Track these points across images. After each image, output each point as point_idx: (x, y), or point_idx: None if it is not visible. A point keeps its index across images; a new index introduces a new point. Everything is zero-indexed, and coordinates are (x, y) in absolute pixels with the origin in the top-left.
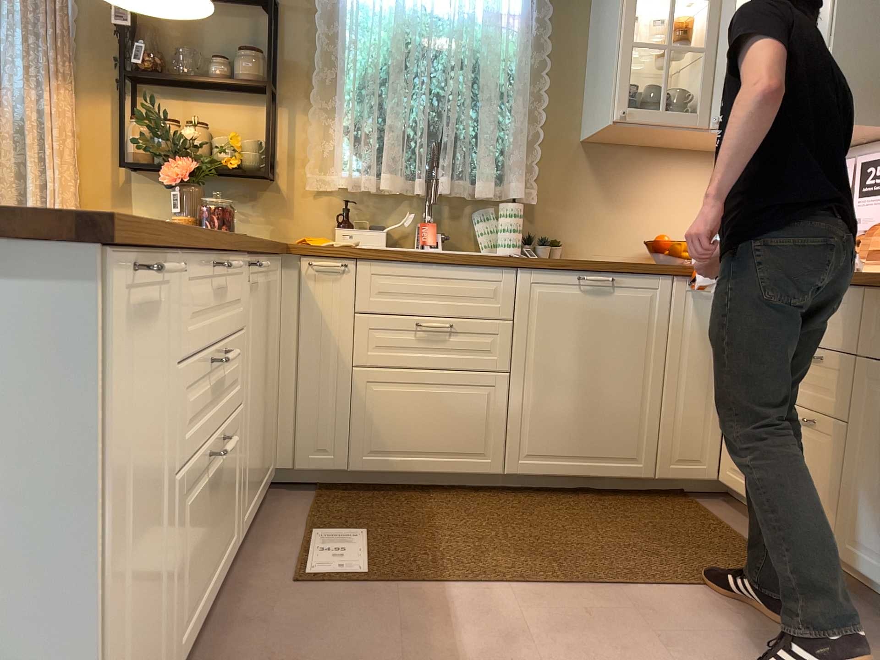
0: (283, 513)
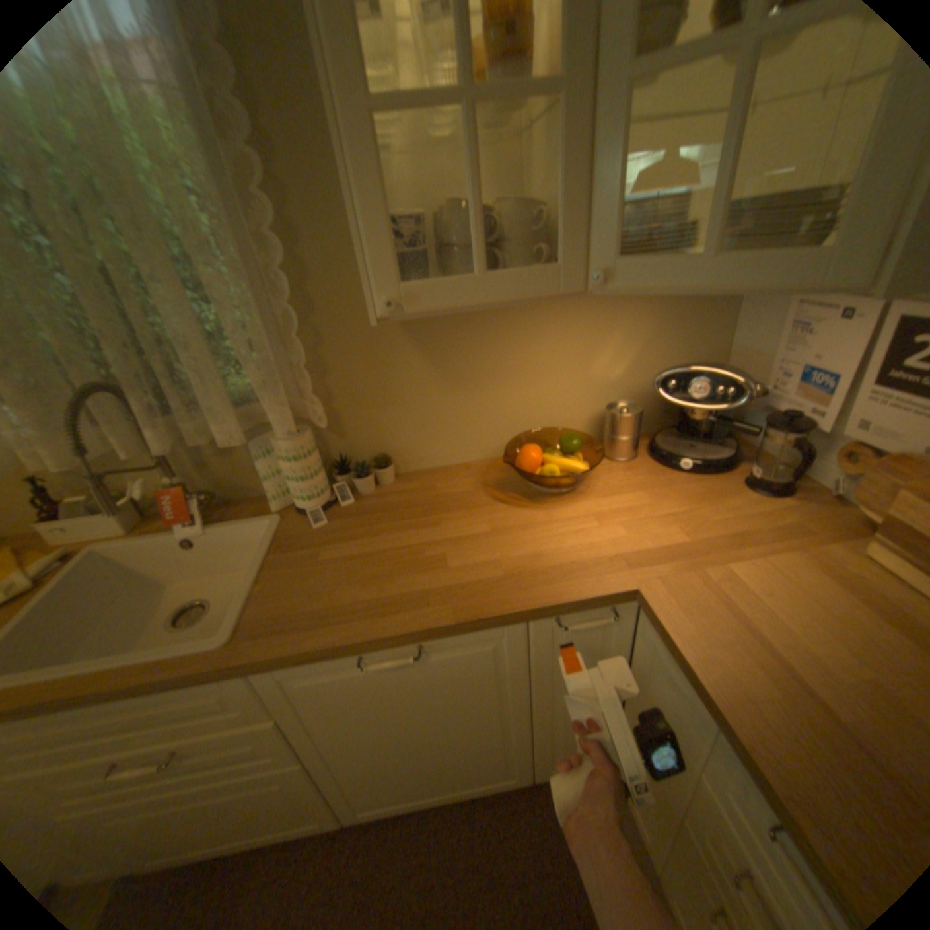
0: None
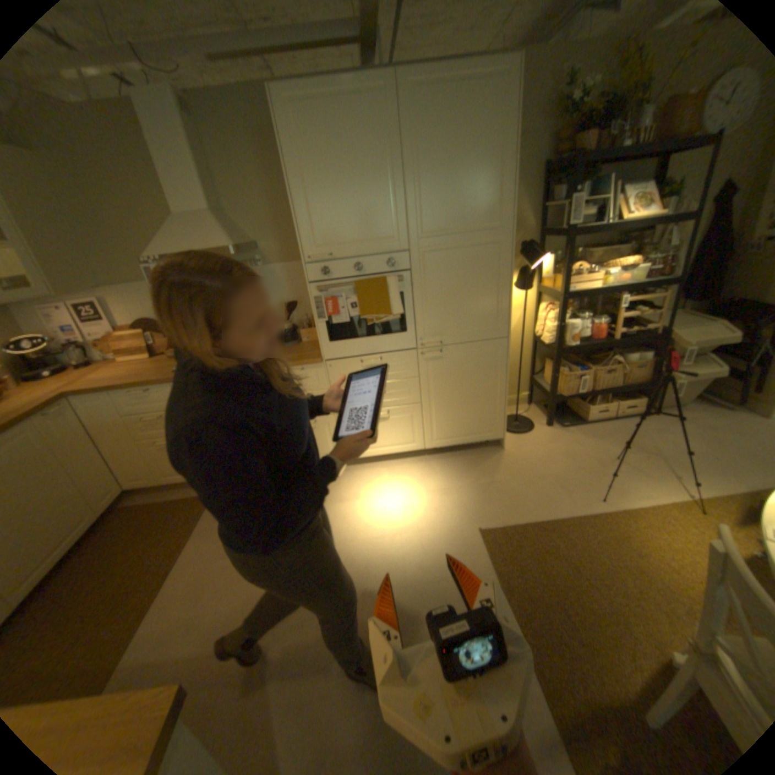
0: None
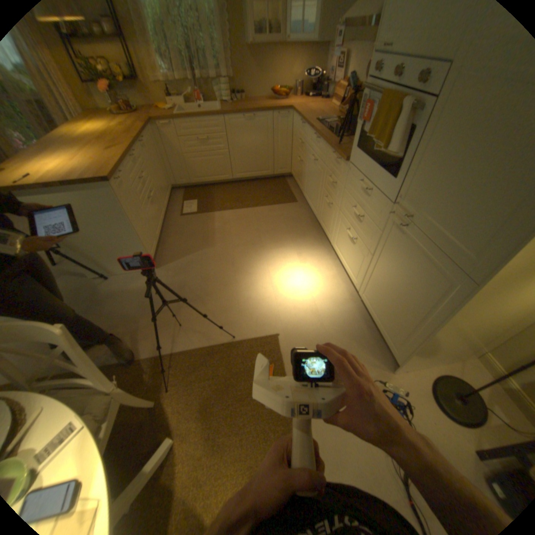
0: (176, 197)
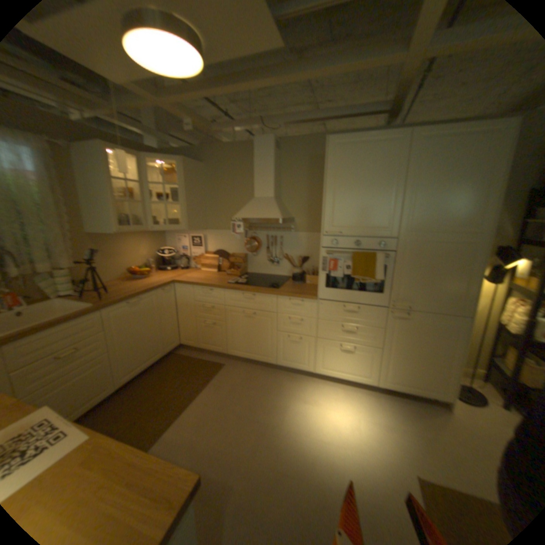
0: None
